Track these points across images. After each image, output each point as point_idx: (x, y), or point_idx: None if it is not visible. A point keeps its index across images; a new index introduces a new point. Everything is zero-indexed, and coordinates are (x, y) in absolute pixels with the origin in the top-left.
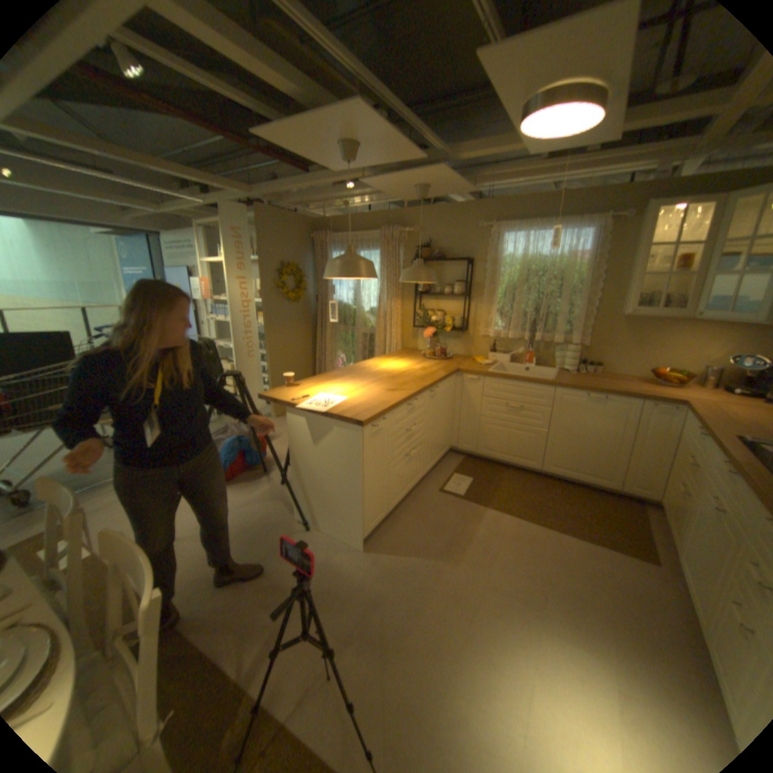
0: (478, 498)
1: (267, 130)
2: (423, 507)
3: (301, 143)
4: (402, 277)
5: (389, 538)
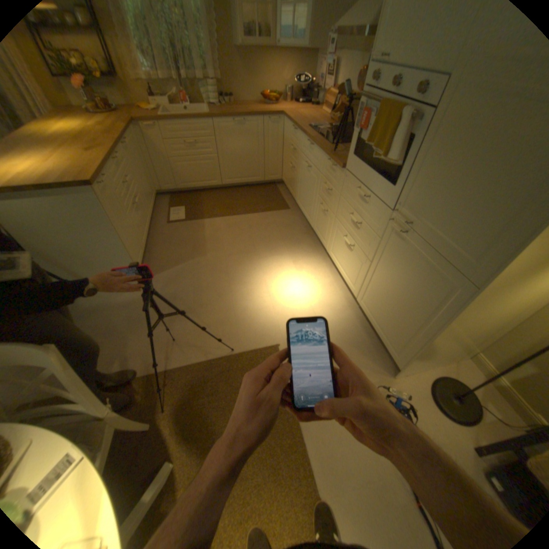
0: (194, 217)
1: None
2: (163, 237)
3: None
4: None
5: (154, 264)
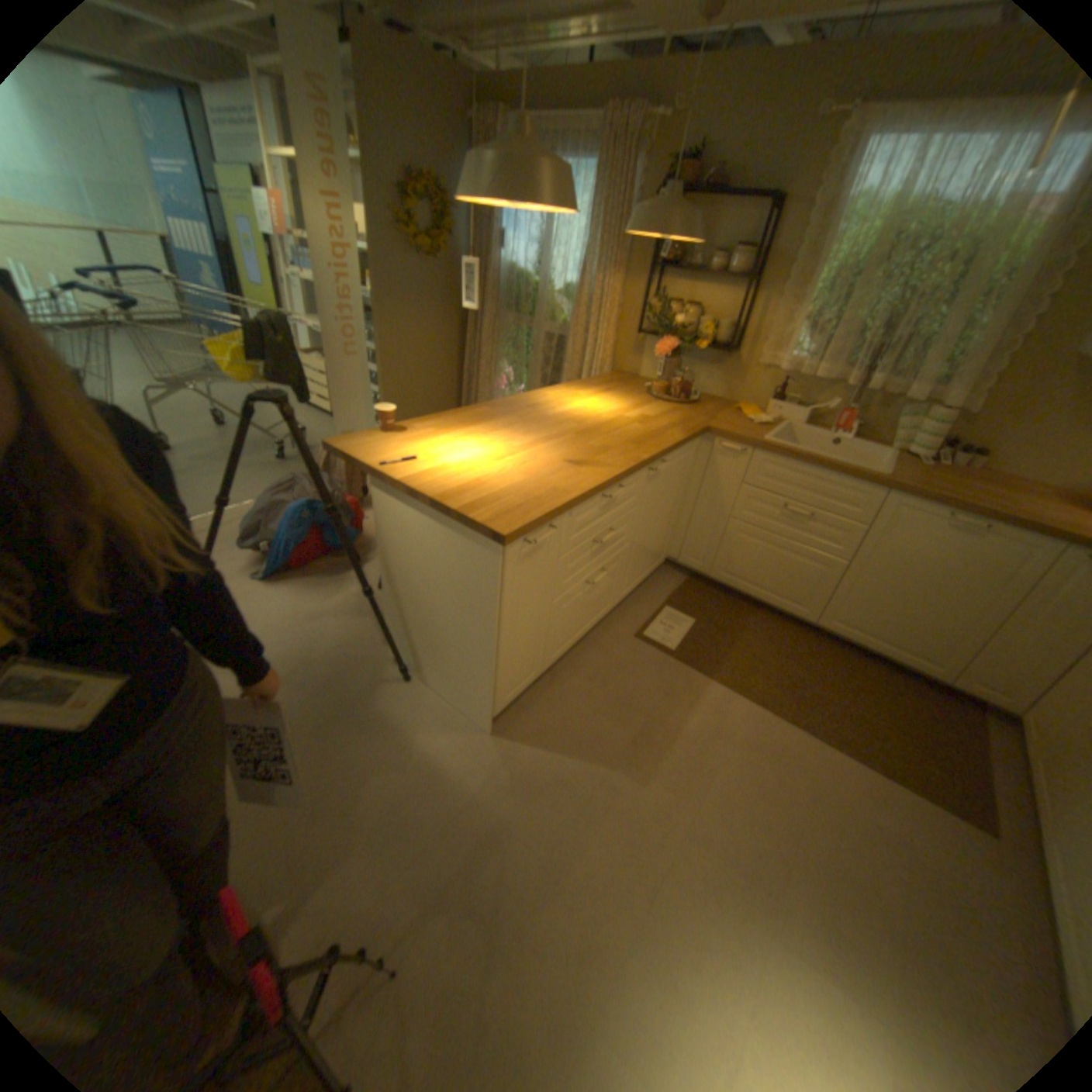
0: (698, 659)
1: None
2: (604, 663)
3: None
4: (632, 222)
5: (538, 714)
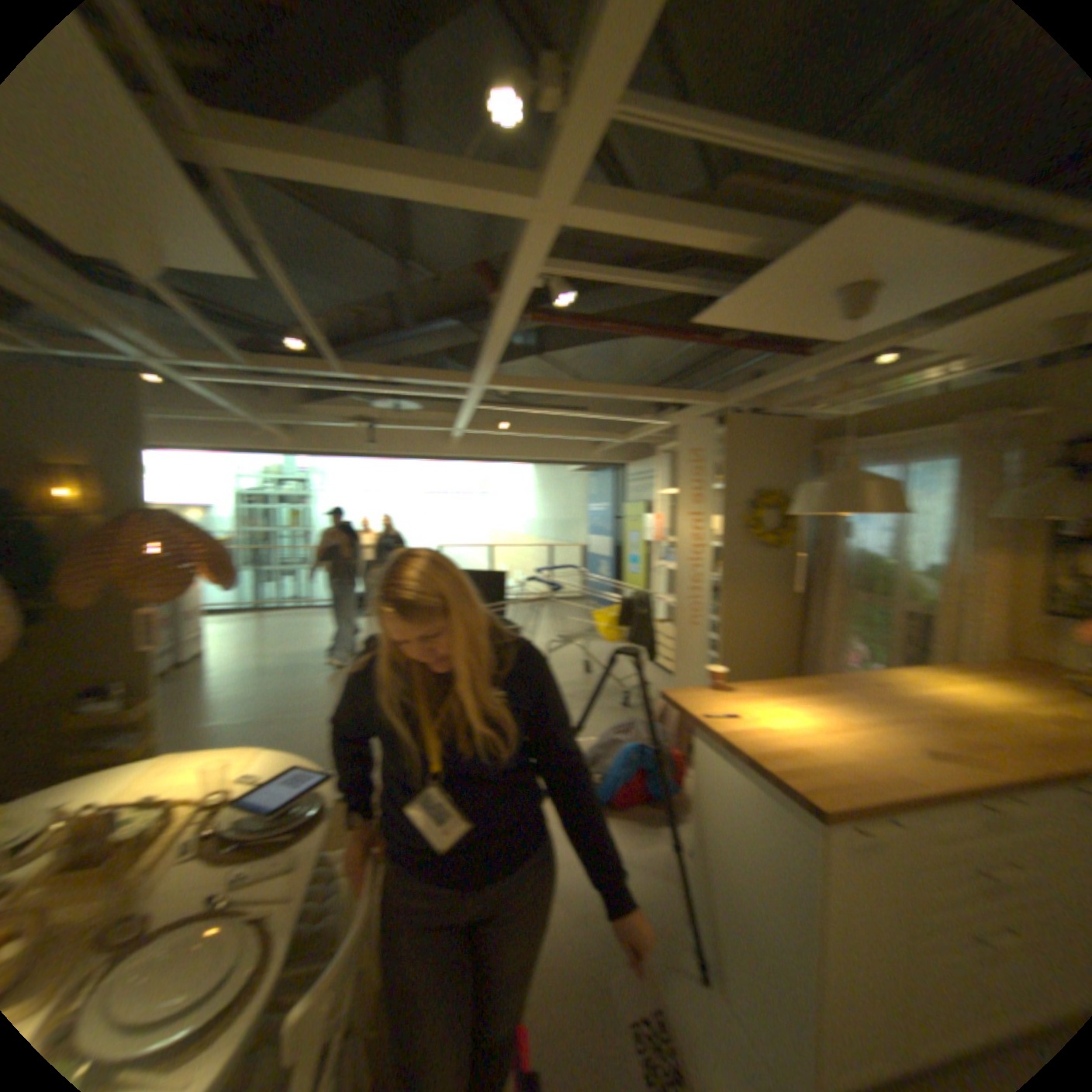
0: None
1: (717, 310)
2: None
3: (770, 313)
4: (1006, 505)
5: None
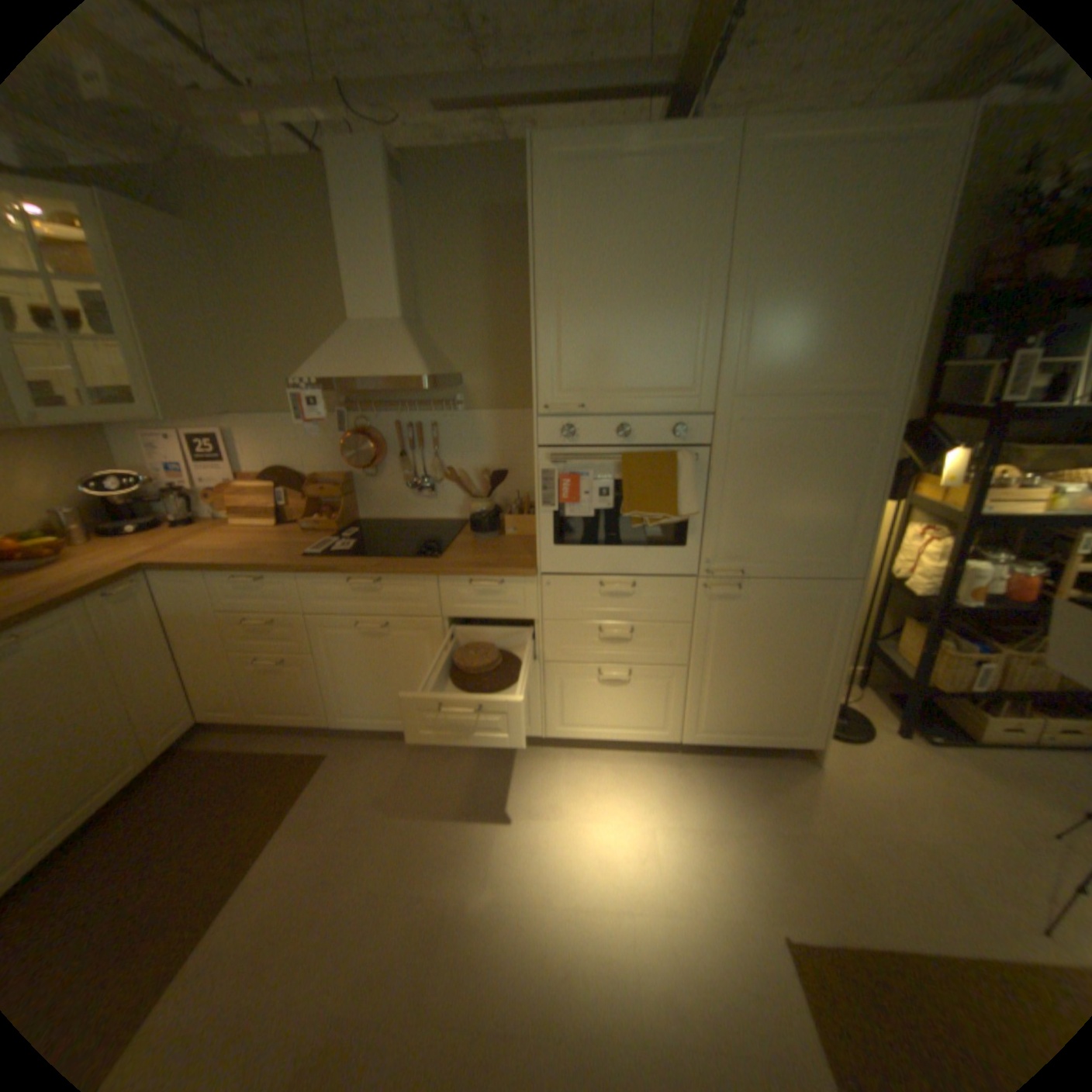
0: None
1: None
2: None
3: None
4: None
5: None
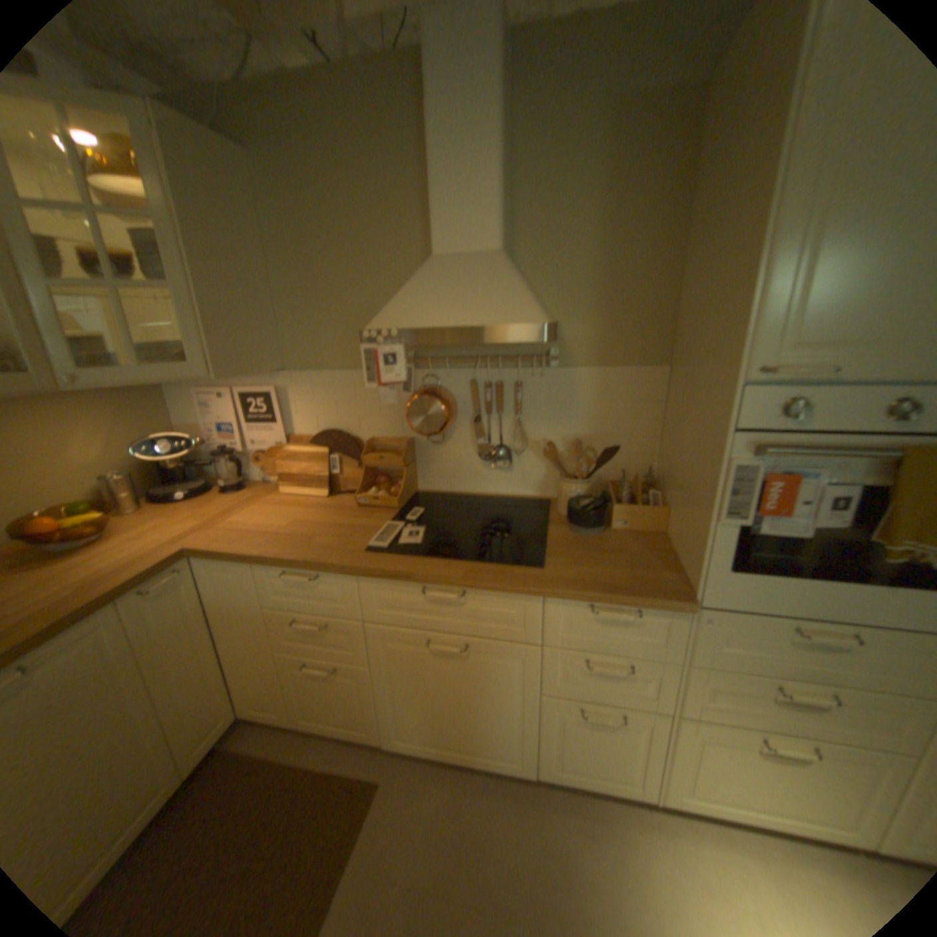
0: None
1: None
2: None
3: None
4: None
5: None
